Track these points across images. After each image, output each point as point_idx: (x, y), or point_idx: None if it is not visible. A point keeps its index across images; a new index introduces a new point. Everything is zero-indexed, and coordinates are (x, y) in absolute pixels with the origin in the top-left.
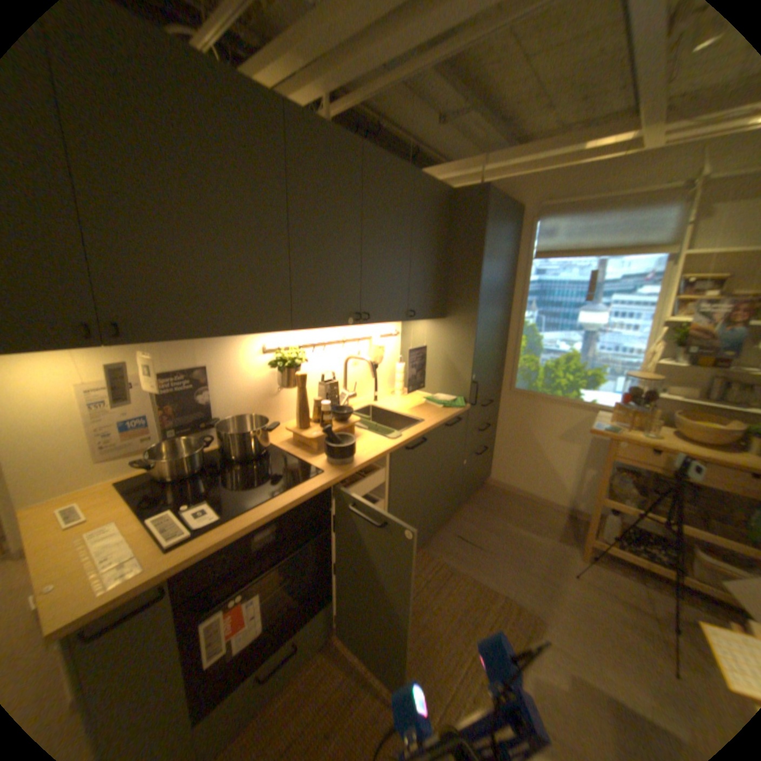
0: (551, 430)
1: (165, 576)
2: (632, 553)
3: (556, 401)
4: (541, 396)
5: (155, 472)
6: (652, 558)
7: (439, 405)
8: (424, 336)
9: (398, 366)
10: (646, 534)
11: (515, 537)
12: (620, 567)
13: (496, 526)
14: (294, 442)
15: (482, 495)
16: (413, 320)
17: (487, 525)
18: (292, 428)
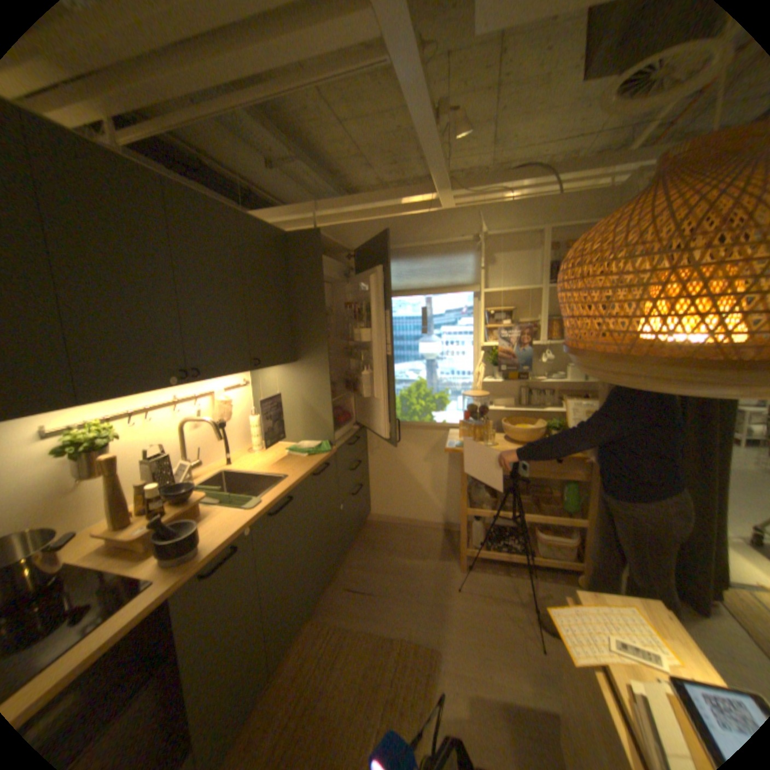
0: (415, 454)
1: None
2: (495, 551)
3: (414, 426)
4: (401, 424)
5: None
6: (510, 549)
7: (304, 454)
8: (278, 383)
9: (252, 419)
10: (502, 528)
11: (401, 570)
12: (490, 566)
13: (383, 563)
14: (107, 551)
15: (365, 534)
16: (259, 369)
17: (373, 566)
18: (101, 532)
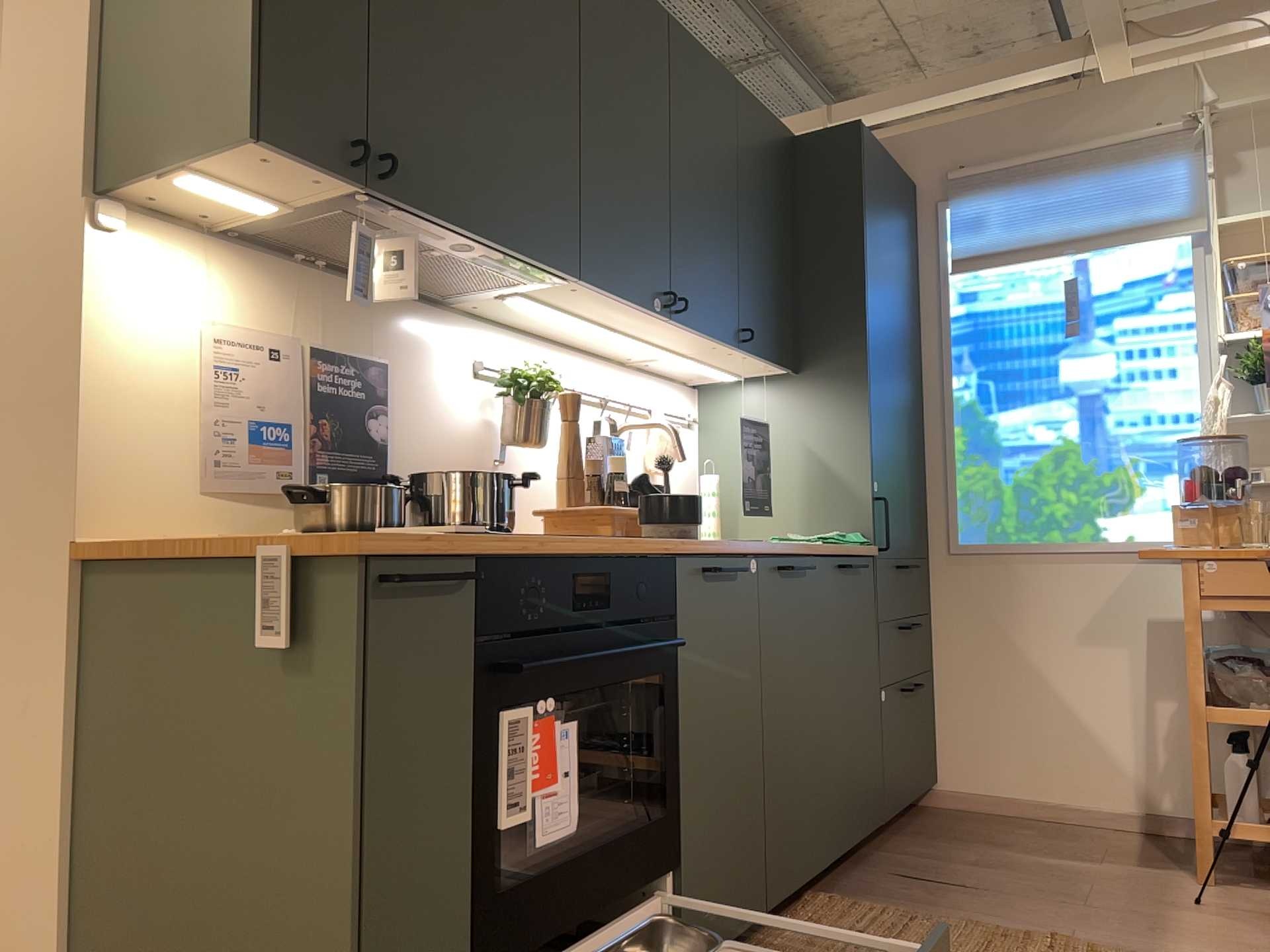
0: (1057, 623)
1: (478, 544)
2: None
3: (1053, 555)
4: (1020, 550)
5: (320, 521)
6: None
7: (817, 541)
8: (758, 418)
9: (710, 478)
10: None
11: (1035, 865)
12: None
13: (984, 854)
14: None
15: (929, 819)
16: (748, 354)
17: (961, 855)
18: (549, 509)
